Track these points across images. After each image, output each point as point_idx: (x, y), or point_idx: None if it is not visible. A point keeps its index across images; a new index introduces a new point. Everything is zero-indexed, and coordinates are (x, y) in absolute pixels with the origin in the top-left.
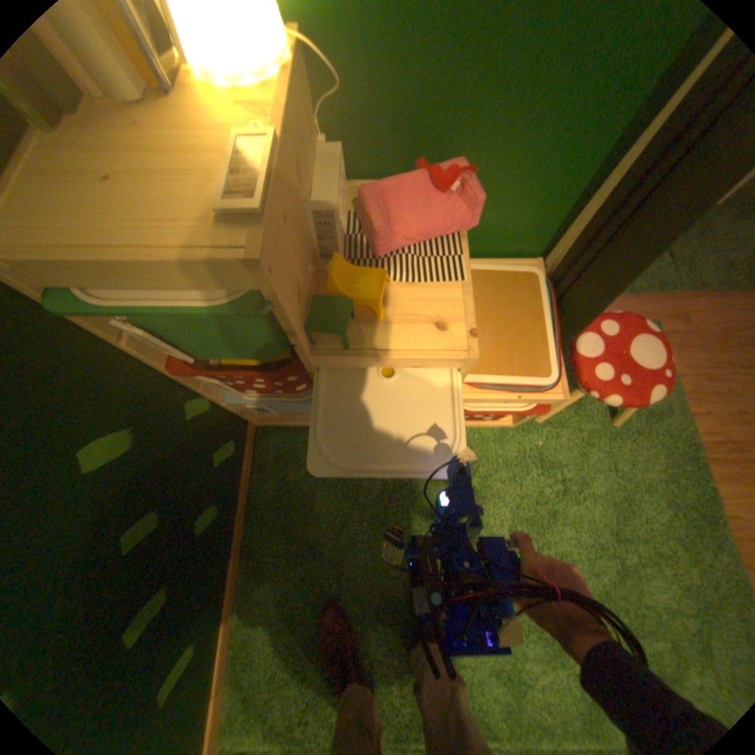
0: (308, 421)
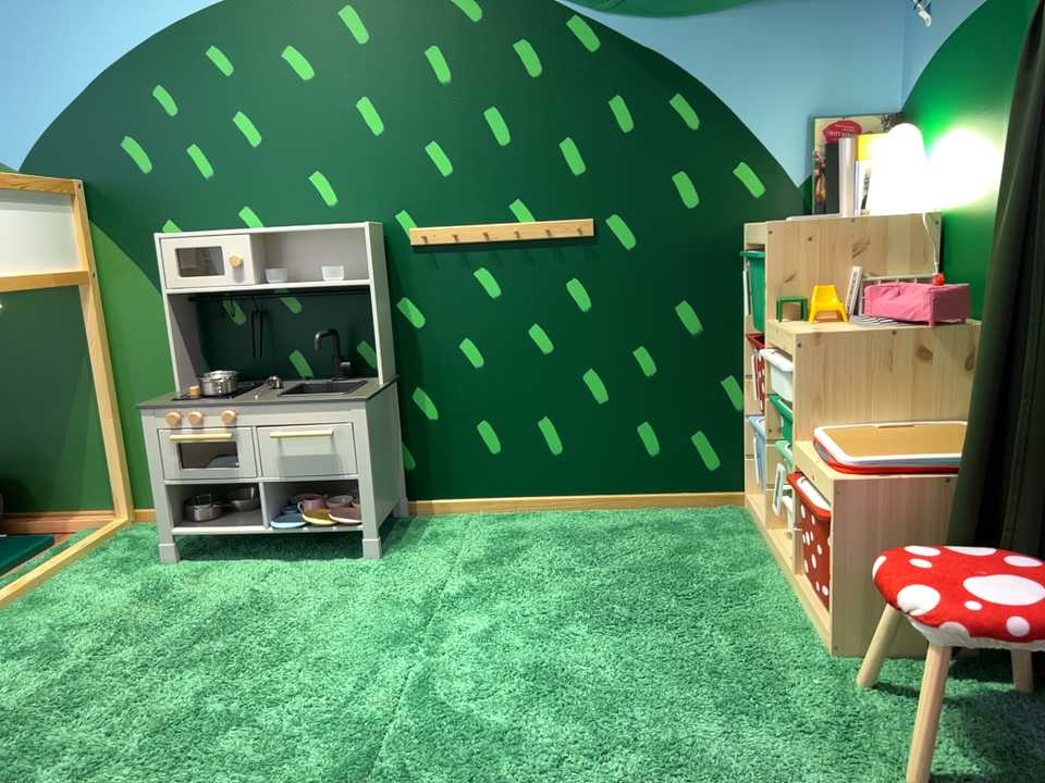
0: (759, 517)
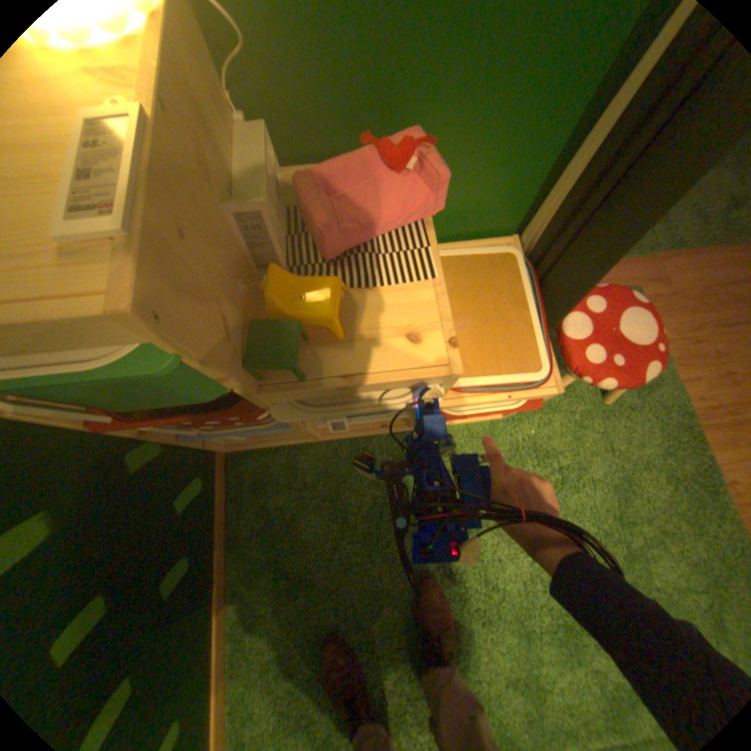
0: (282, 441)
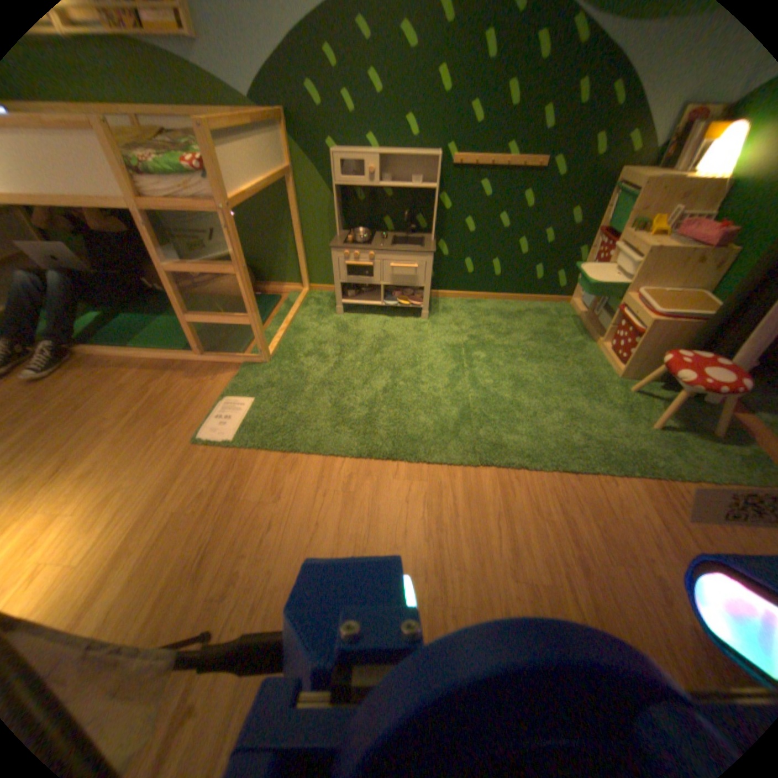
0: (578, 310)
